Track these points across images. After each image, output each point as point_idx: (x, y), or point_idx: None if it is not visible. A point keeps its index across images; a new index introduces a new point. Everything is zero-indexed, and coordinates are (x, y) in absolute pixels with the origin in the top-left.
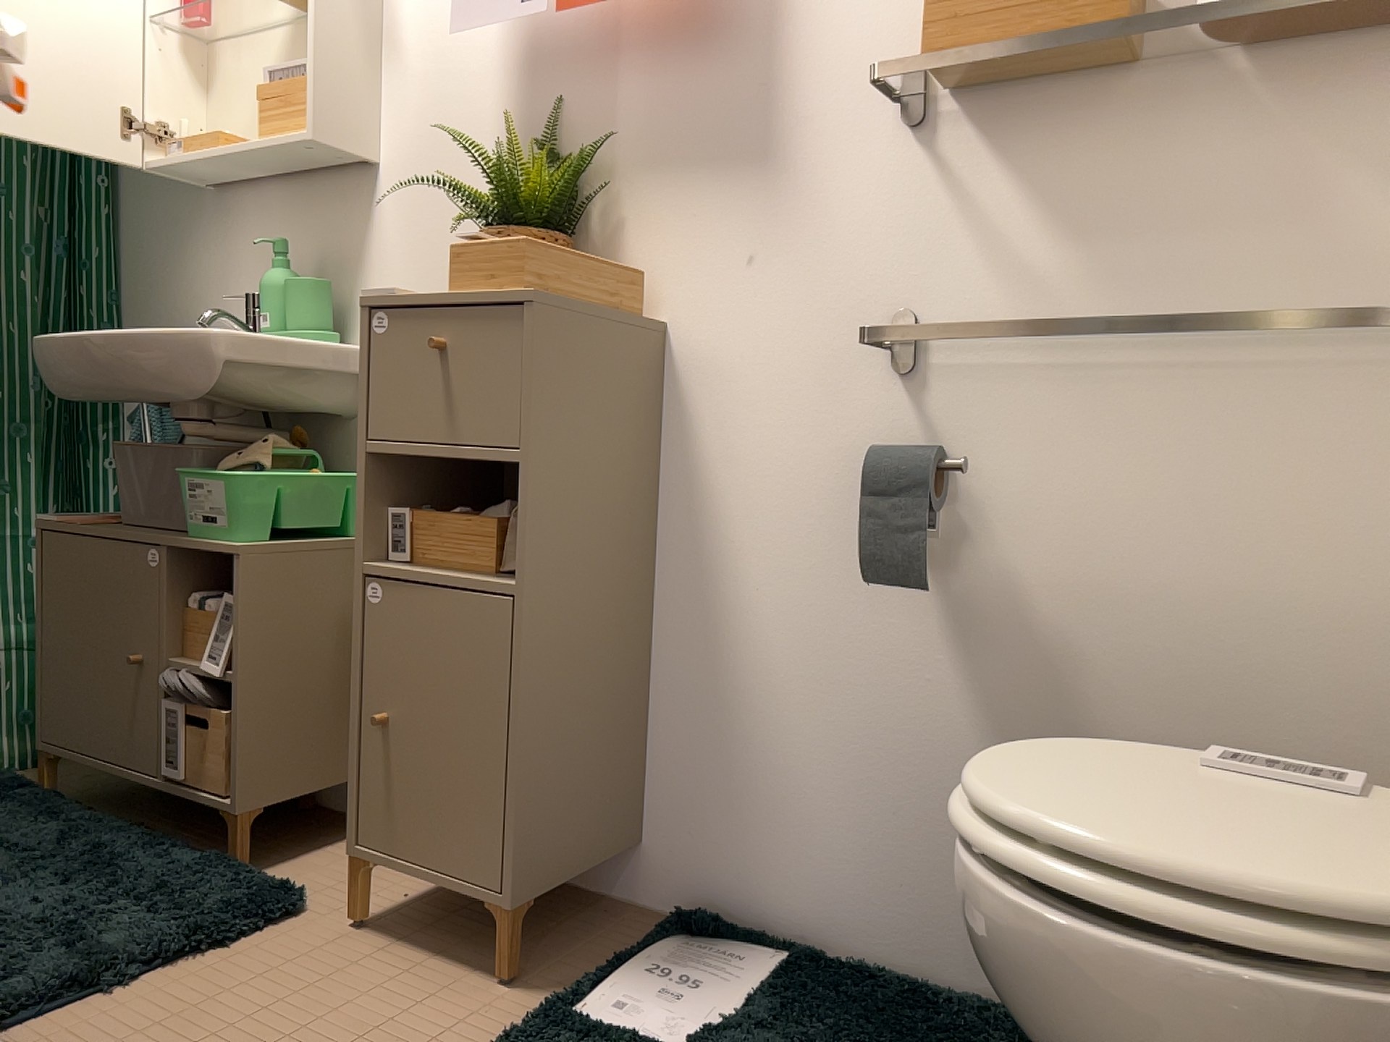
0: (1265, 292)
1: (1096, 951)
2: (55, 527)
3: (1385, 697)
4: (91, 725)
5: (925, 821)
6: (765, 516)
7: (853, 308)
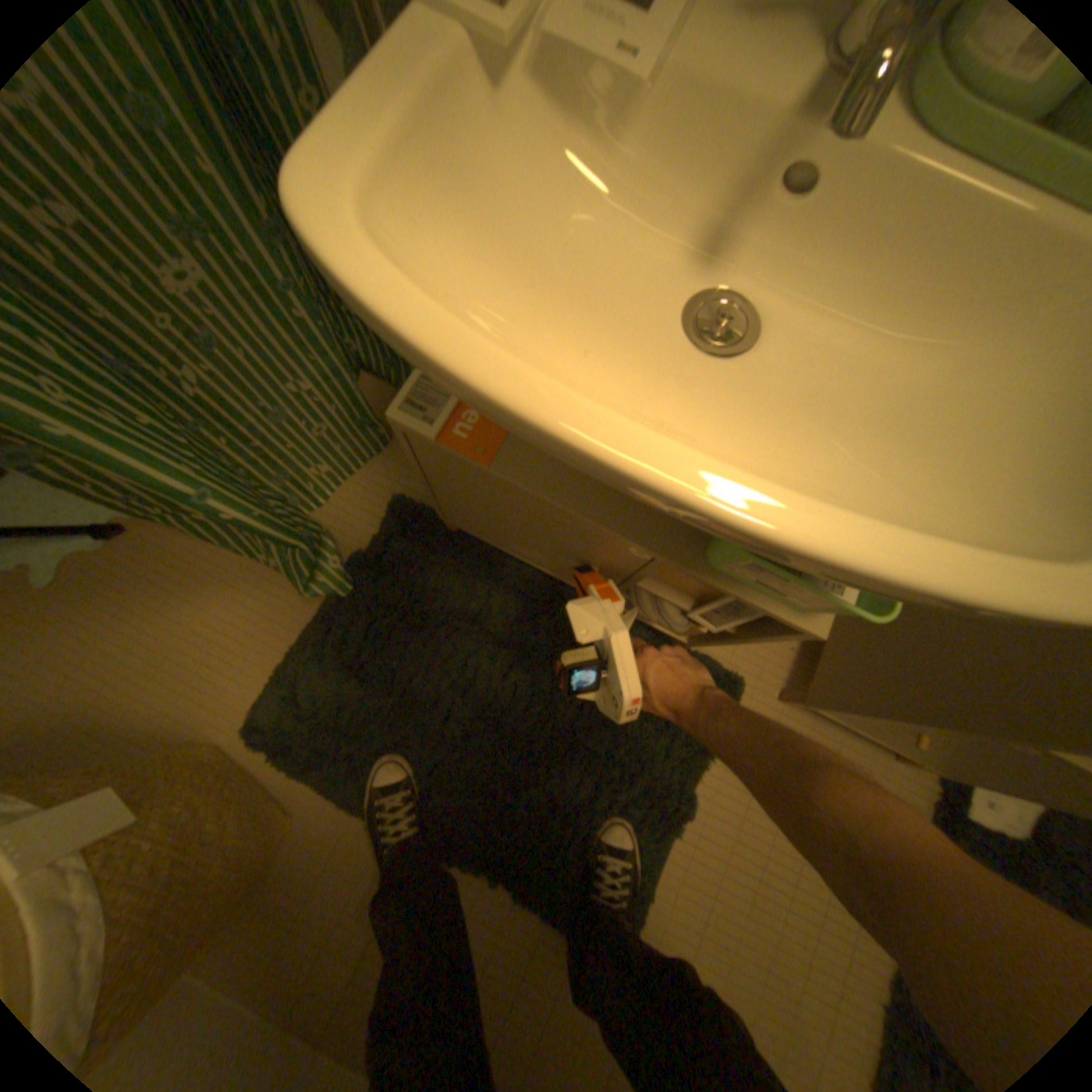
0: None
1: None
2: (430, 440)
3: None
4: (515, 548)
5: None
6: None
7: None
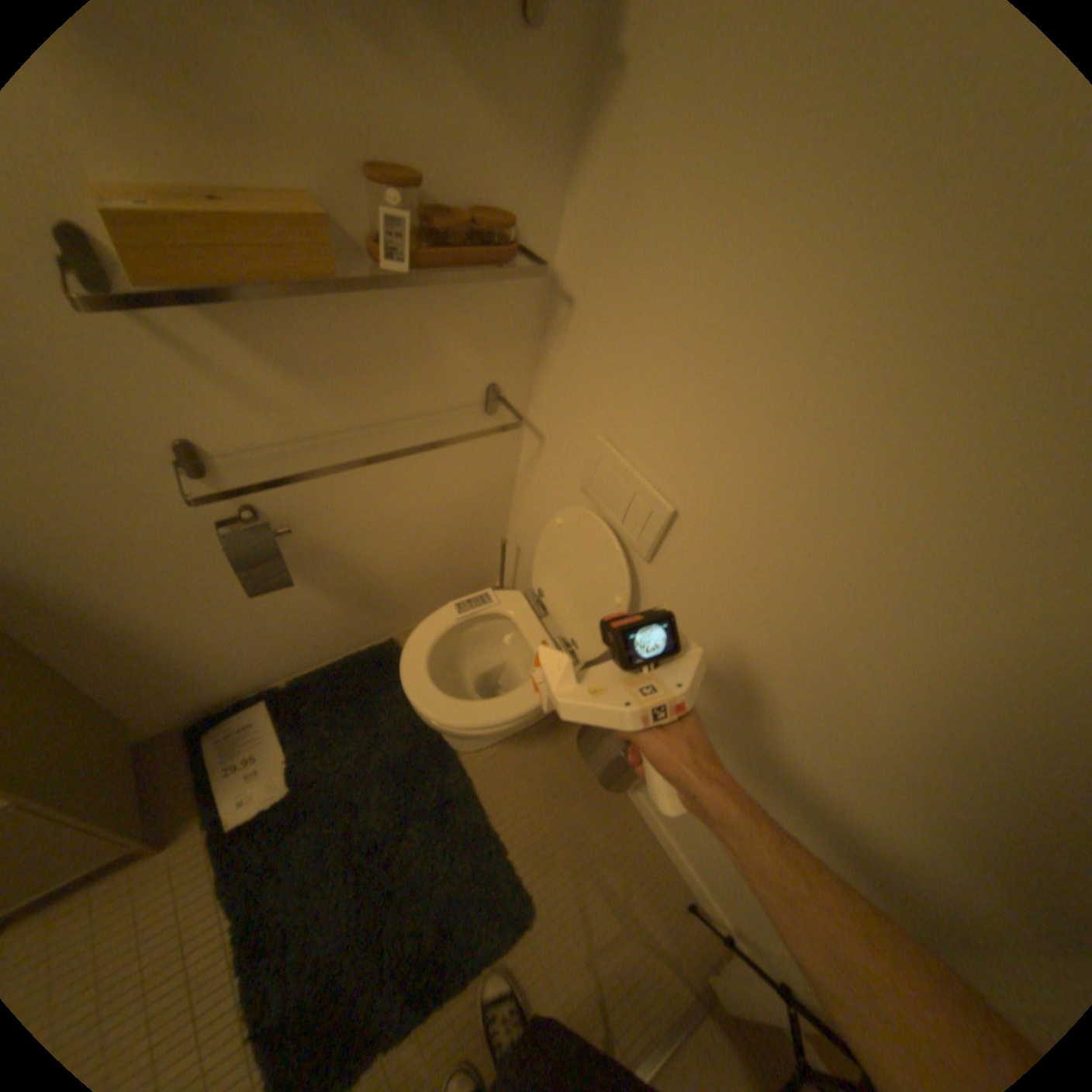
0: (413, 394)
1: (496, 731)
2: None
3: (464, 518)
4: None
5: (301, 629)
6: (119, 578)
7: (120, 445)
